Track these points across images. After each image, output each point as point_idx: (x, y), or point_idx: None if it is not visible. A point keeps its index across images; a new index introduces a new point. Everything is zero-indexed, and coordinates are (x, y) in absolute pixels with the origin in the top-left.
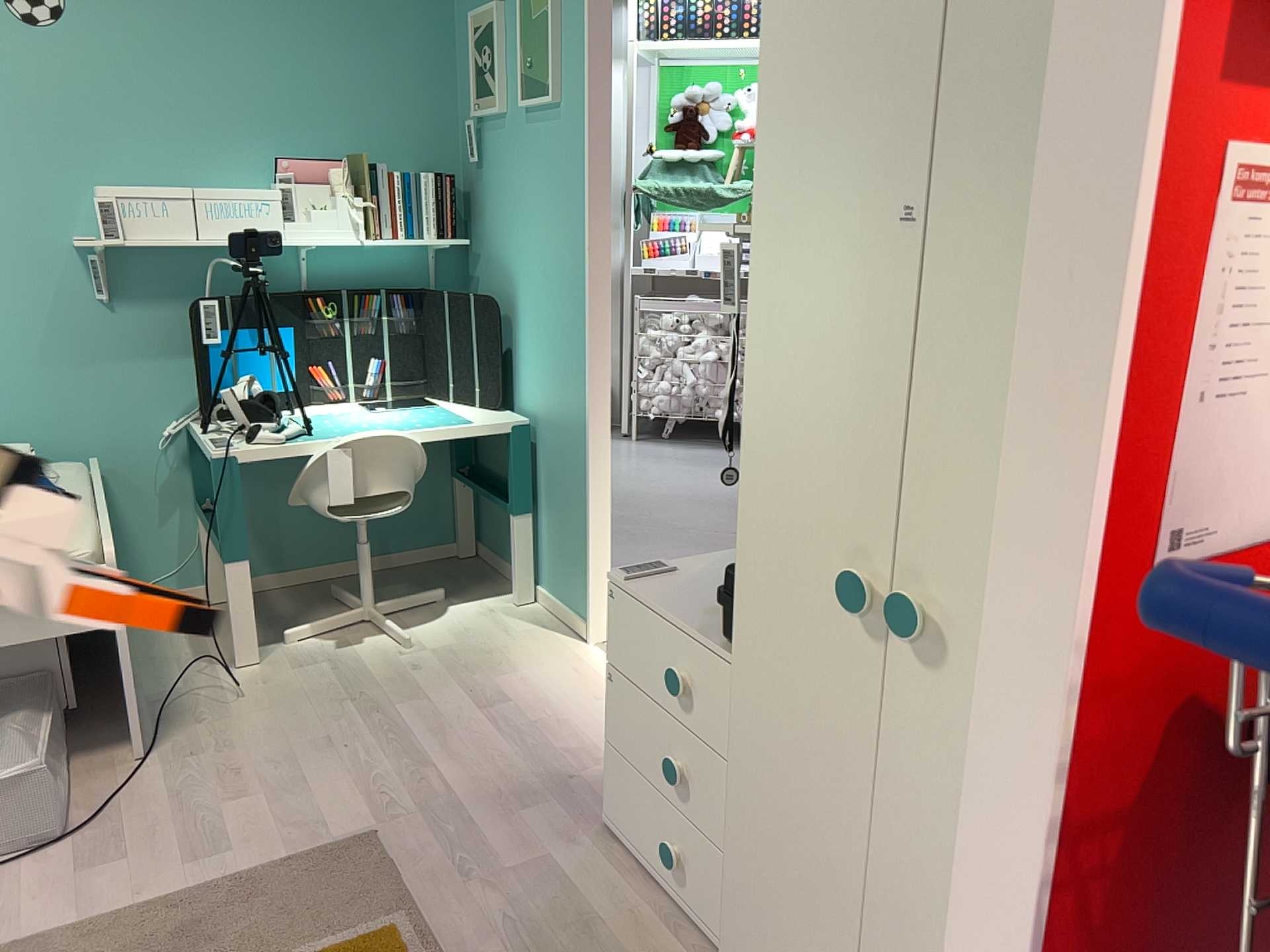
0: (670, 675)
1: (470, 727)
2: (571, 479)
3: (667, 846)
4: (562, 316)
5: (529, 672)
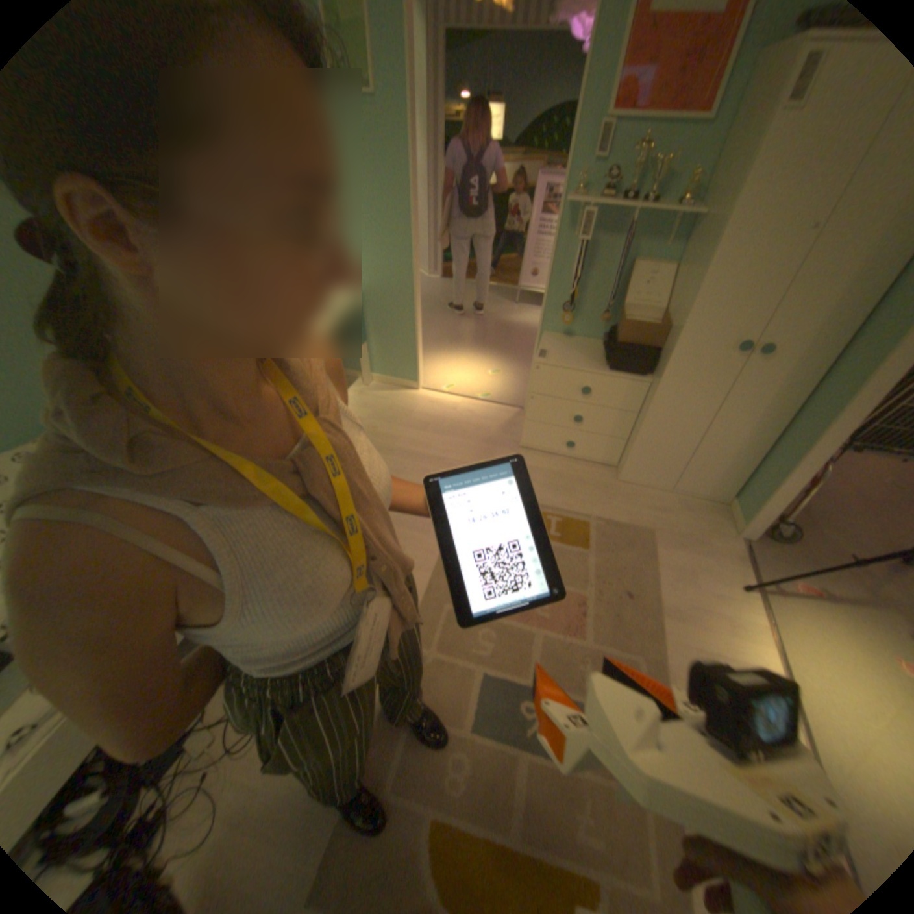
0: (582, 389)
1: (432, 439)
2: (397, 321)
3: (568, 441)
4: (384, 236)
5: (416, 410)
